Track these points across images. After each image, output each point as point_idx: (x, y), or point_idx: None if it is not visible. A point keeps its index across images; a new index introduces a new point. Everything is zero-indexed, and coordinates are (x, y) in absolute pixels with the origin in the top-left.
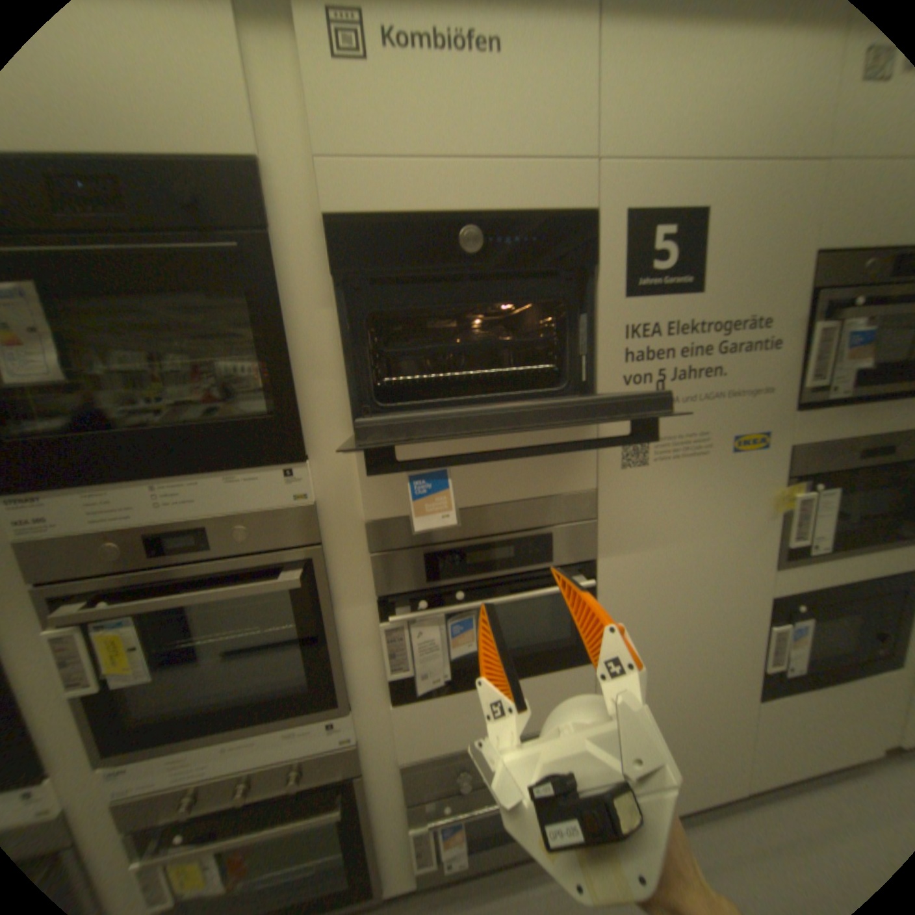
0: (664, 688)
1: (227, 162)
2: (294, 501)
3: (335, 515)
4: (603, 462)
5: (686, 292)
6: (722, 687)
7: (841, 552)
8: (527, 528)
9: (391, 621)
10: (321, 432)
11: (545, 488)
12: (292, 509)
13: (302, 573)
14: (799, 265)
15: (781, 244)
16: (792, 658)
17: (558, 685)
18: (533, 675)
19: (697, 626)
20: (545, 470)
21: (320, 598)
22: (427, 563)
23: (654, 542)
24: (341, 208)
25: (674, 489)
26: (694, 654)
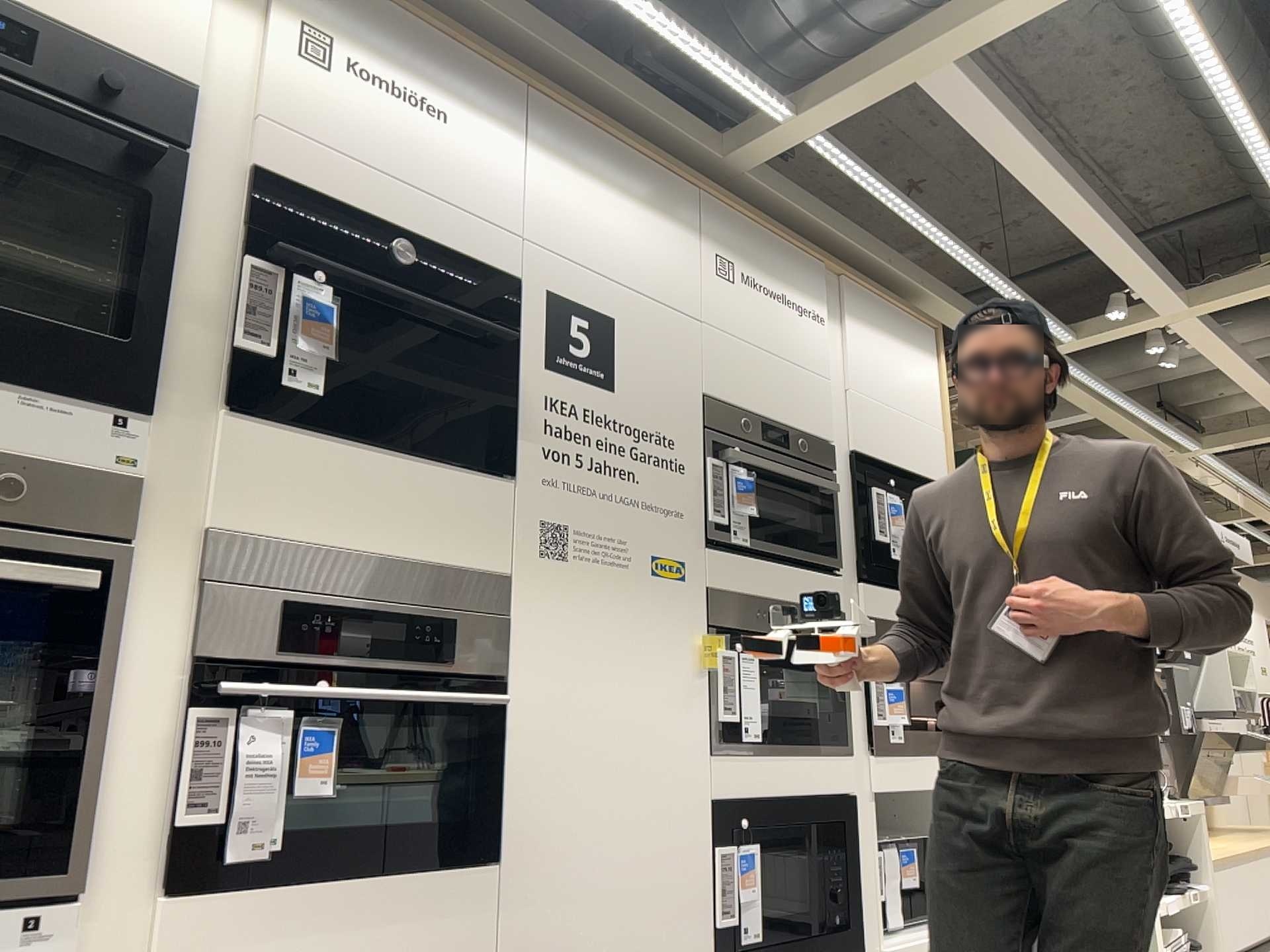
0: (592, 934)
1: (167, 78)
2: (115, 463)
3: (162, 510)
4: (519, 542)
5: (599, 384)
6: (666, 947)
7: (772, 745)
8: (425, 604)
9: (222, 689)
10: (179, 388)
11: (452, 554)
12: (105, 477)
13: (100, 573)
14: (691, 398)
15: (675, 374)
16: (743, 903)
17: (446, 898)
18: (409, 870)
19: (629, 822)
20: (454, 529)
21: (102, 637)
22: (285, 619)
23: (575, 672)
24: (277, 169)
25: (595, 602)
26: (628, 874)
